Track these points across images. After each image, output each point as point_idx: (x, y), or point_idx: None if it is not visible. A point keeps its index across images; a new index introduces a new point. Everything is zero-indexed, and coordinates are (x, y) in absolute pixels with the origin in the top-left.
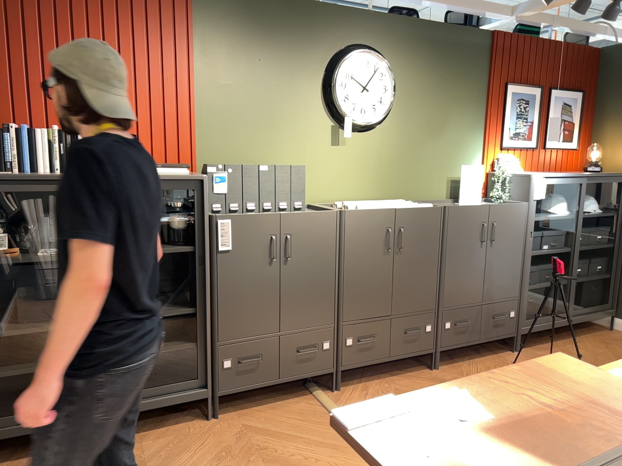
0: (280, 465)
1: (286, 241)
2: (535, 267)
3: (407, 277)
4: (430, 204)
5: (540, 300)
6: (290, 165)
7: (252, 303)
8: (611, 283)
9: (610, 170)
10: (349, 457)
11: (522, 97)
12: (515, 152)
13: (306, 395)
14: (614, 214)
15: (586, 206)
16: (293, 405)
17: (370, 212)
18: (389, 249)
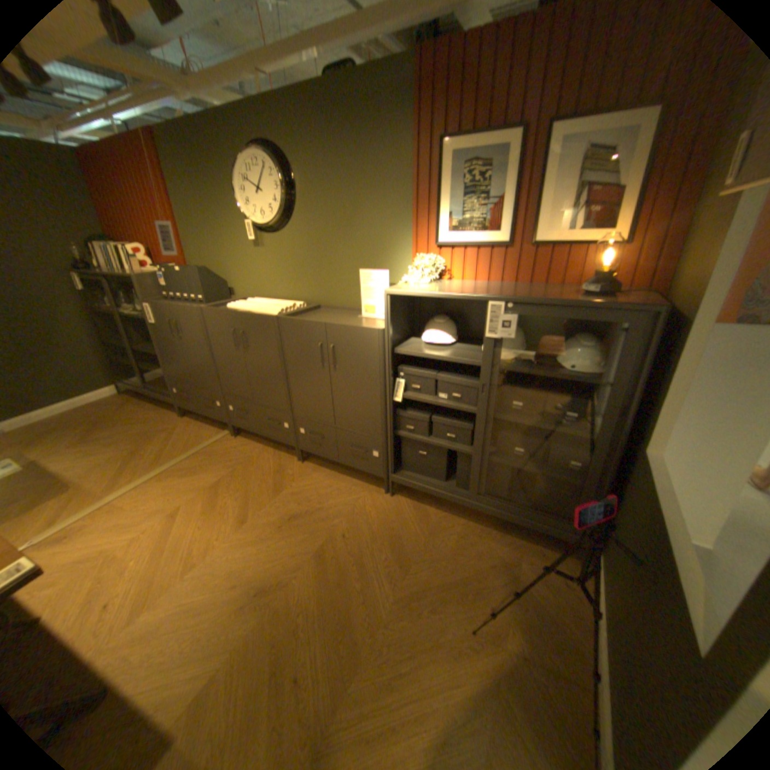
0: (135, 451)
1: (177, 324)
2: (422, 416)
3: (258, 375)
4: (277, 312)
5: (438, 459)
6: (189, 268)
7: (175, 360)
8: (591, 498)
9: (682, 291)
10: (148, 468)
11: (477, 153)
12: (467, 250)
13: (223, 430)
14: (613, 384)
15: (568, 355)
16: (208, 431)
17: (218, 312)
18: (239, 347)
